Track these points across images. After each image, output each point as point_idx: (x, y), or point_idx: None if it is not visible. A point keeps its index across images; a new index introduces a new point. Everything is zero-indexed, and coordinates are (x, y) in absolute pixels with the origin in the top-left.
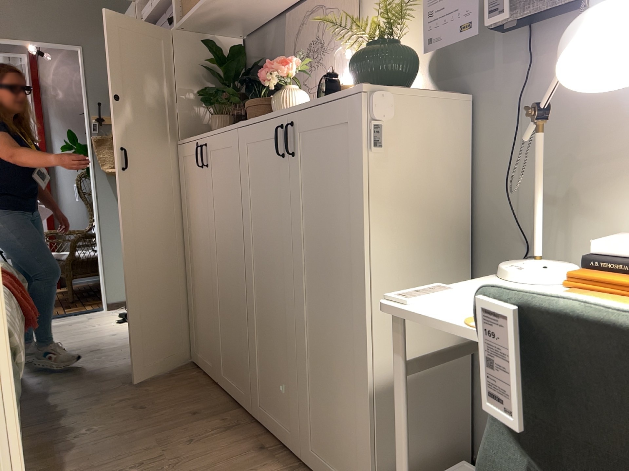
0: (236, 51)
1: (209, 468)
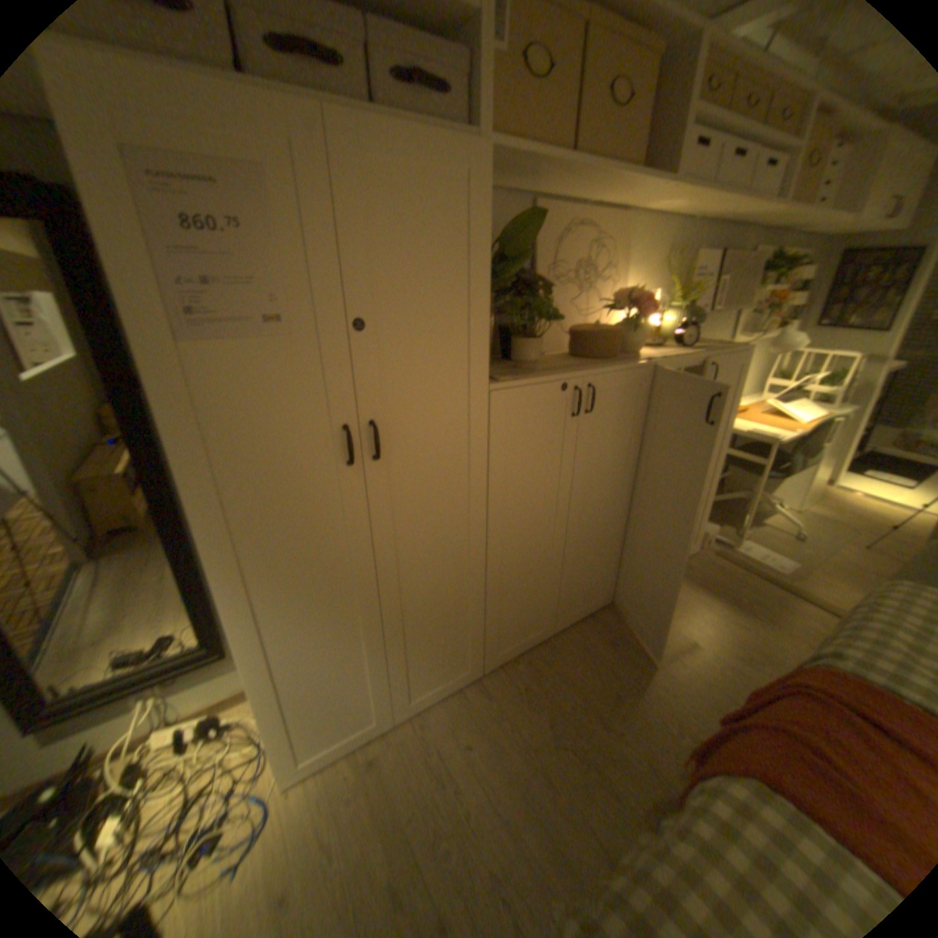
0: (513, 232)
1: (683, 620)
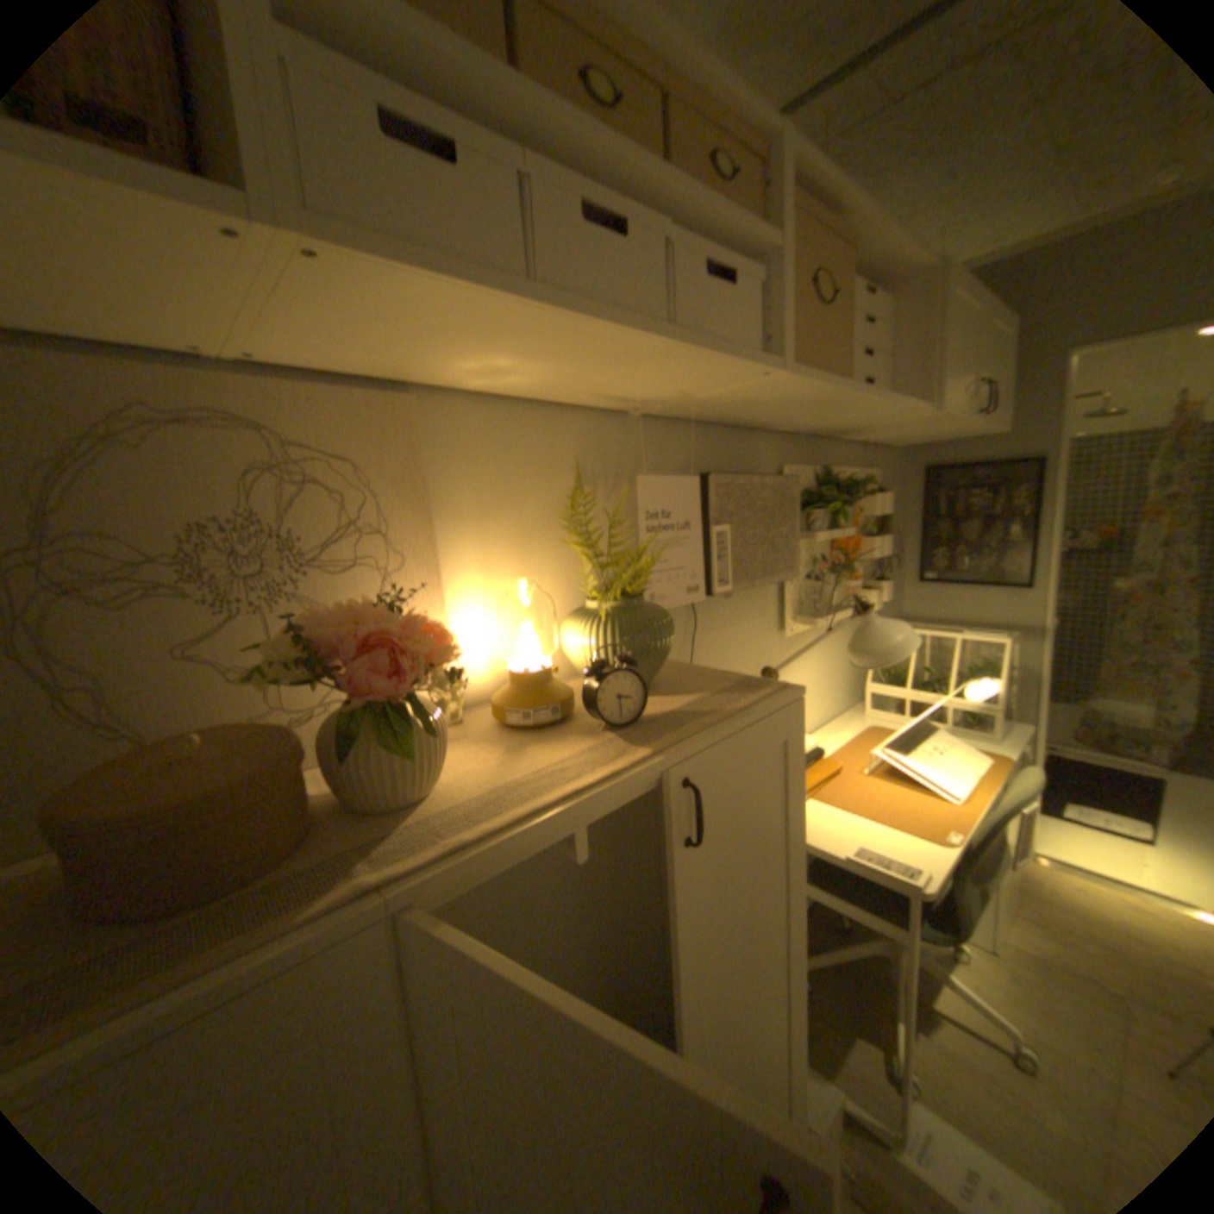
0: None
1: None
